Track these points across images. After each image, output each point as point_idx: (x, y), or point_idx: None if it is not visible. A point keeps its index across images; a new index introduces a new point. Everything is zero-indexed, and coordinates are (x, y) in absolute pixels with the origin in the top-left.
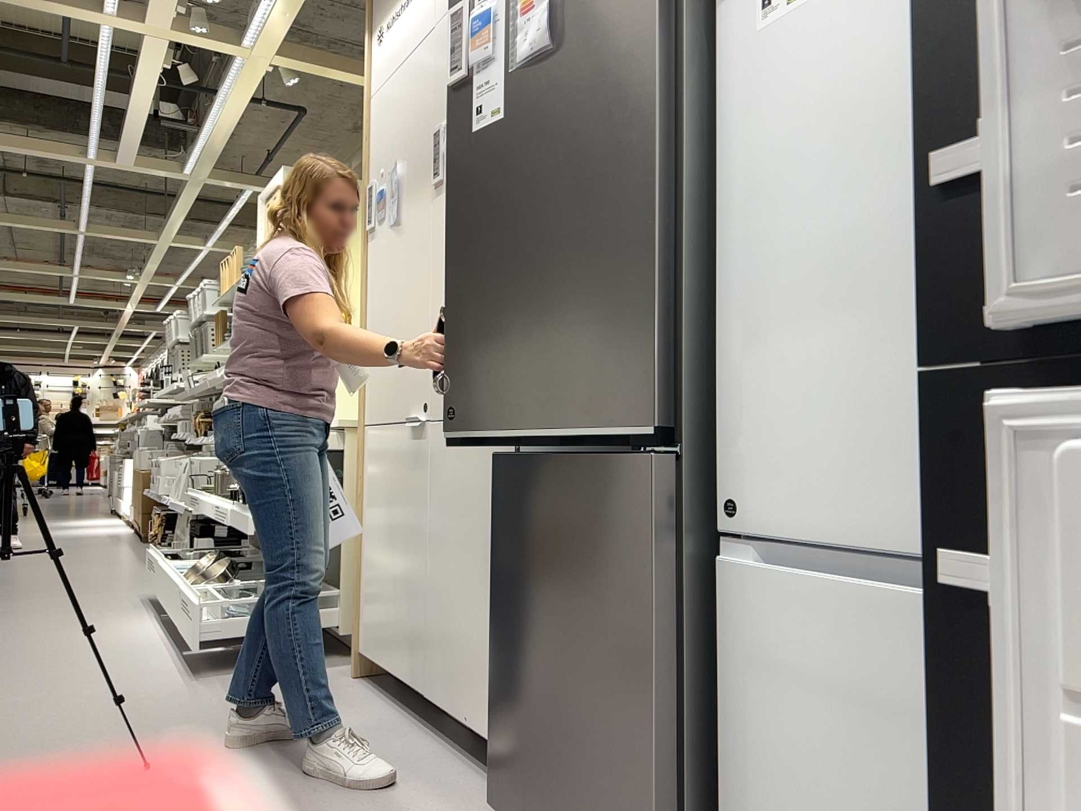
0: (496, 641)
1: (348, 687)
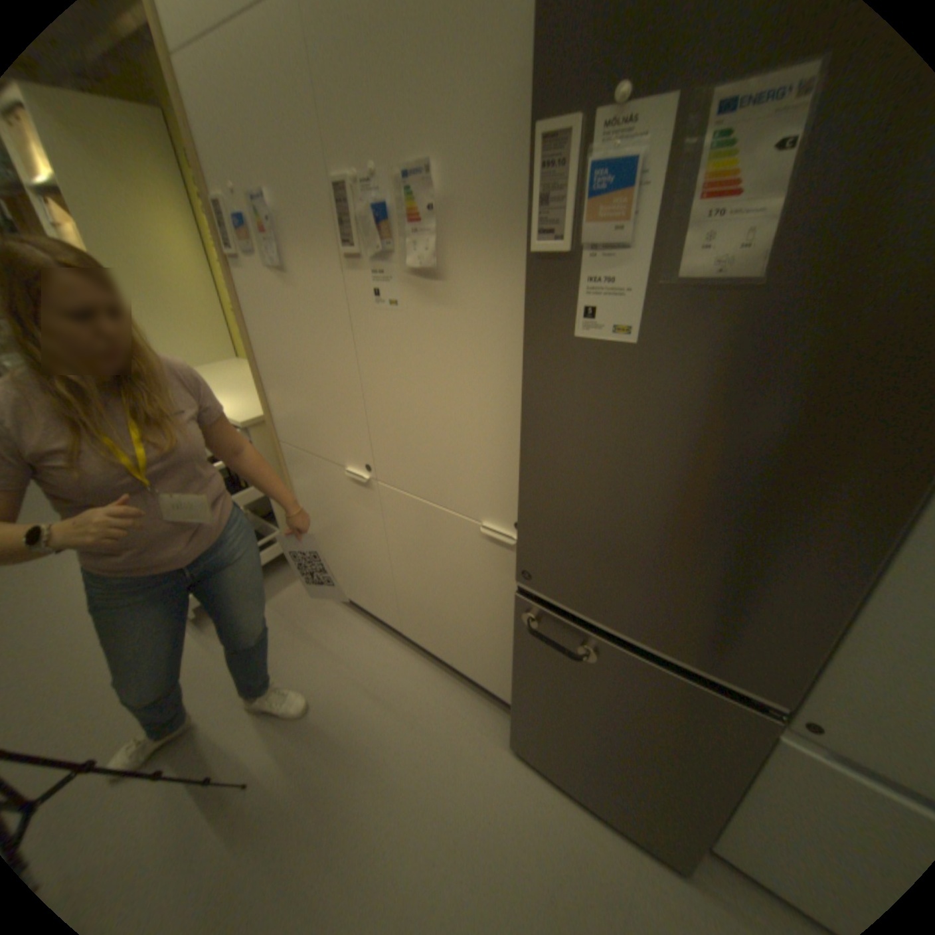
0: (520, 690)
1: (322, 606)
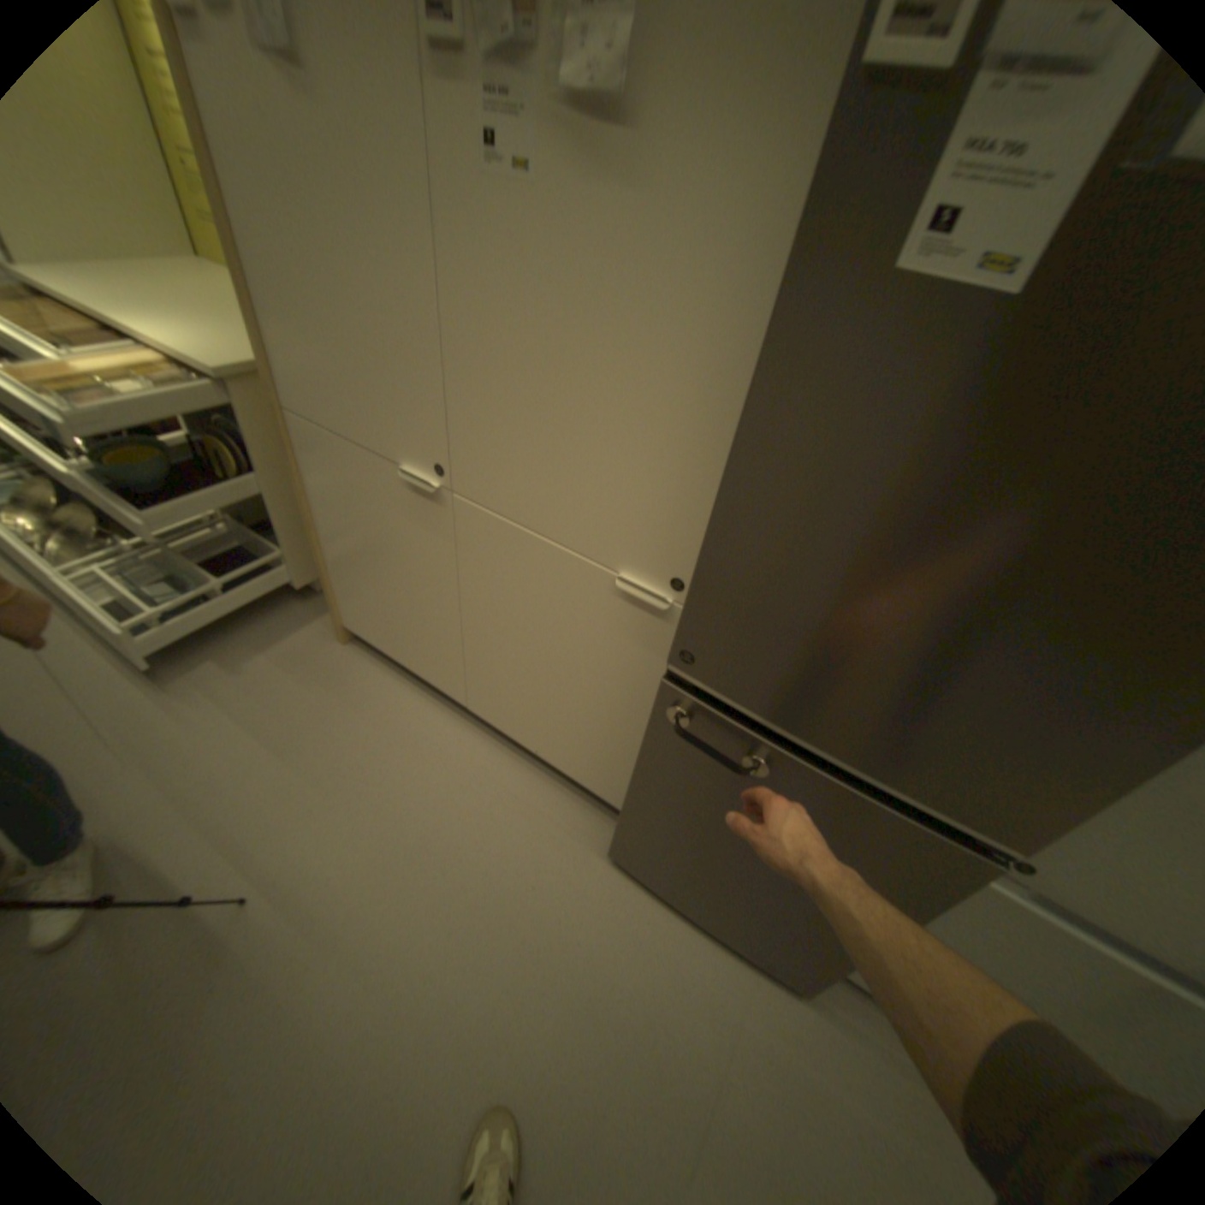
0: (640, 796)
1: (349, 663)
